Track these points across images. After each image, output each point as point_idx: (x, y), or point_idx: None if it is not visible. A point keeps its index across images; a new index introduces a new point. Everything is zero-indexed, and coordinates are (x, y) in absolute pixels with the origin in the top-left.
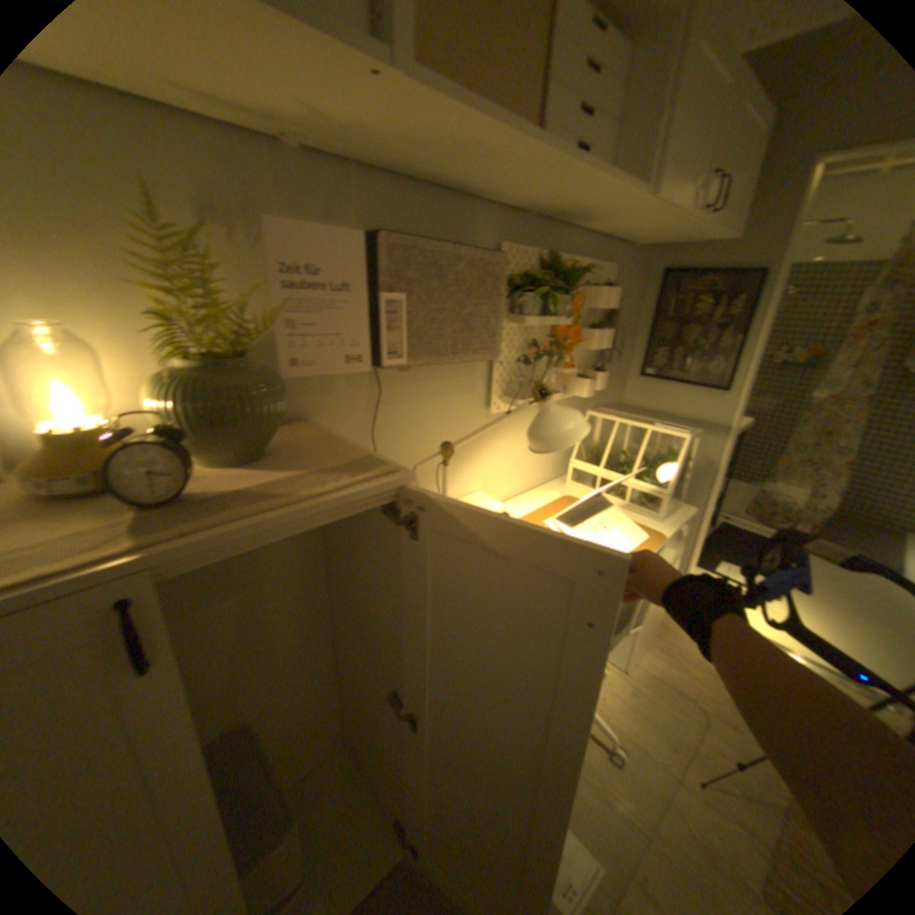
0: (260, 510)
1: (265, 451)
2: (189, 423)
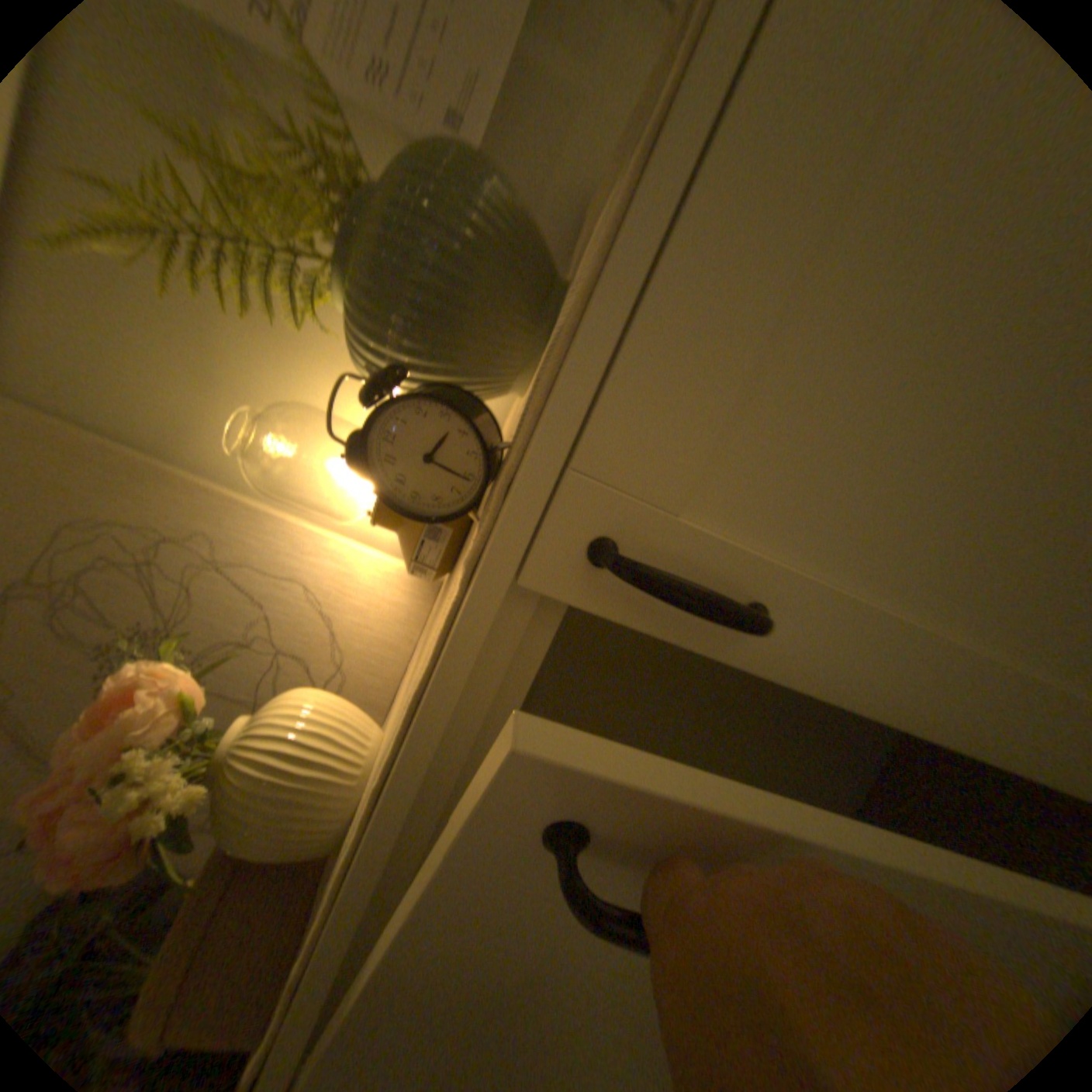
0: (585, 318)
1: (560, 276)
2: (427, 360)
